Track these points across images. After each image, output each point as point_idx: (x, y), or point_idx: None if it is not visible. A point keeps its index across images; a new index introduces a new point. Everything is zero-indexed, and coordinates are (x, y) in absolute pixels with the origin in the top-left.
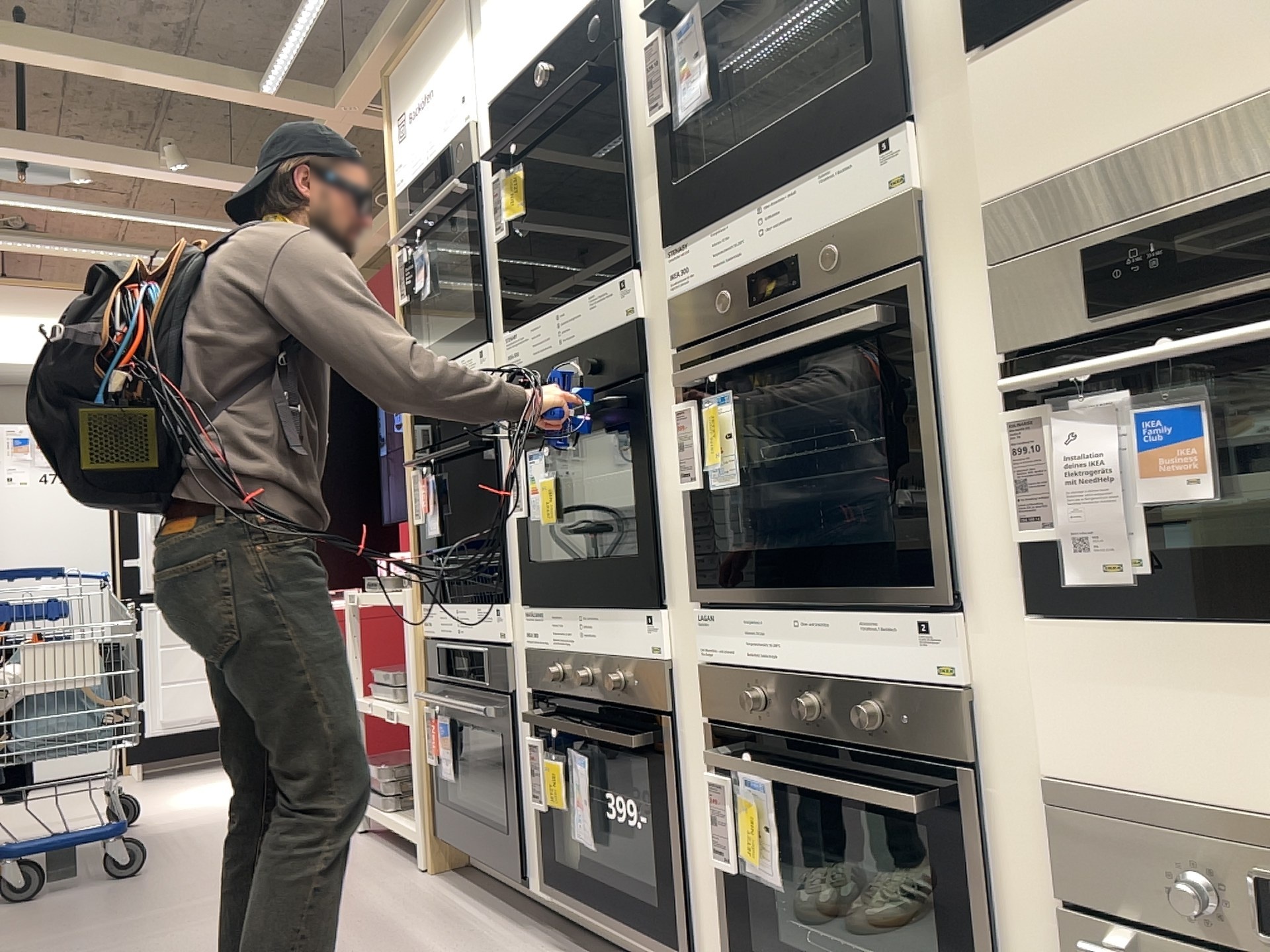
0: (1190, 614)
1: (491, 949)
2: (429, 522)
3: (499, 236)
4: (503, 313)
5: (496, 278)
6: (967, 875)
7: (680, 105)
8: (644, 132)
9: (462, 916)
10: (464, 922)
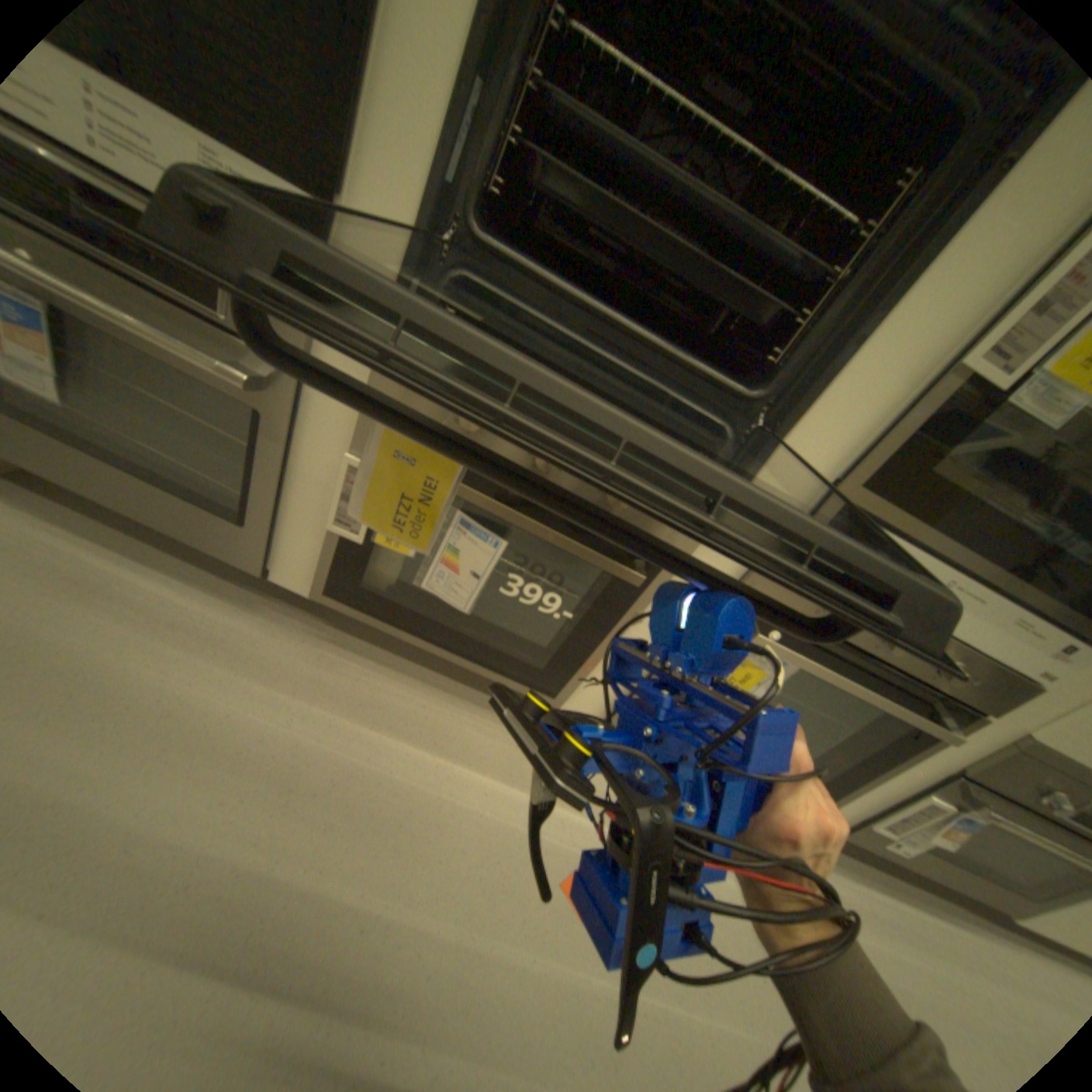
0: None
1: (238, 654)
2: None
3: None
4: None
5: None
6: (926, 757)
7: None
8: None
9: (128, 590)
10: (144, 606)
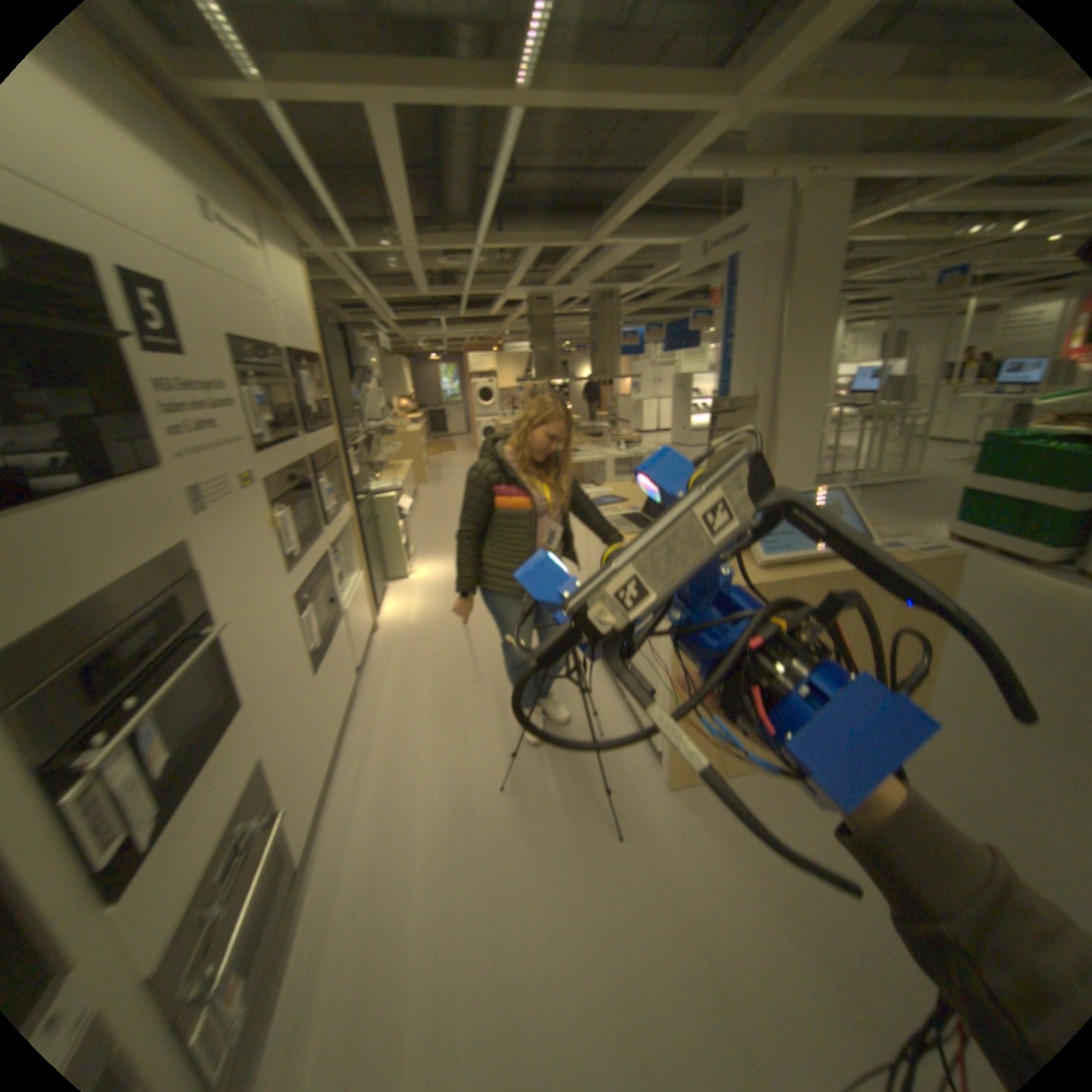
0: (171, 812)
1: None
2: None
3: None
4: None
5: None
6: None
7: None
8: None
9: None
10: None
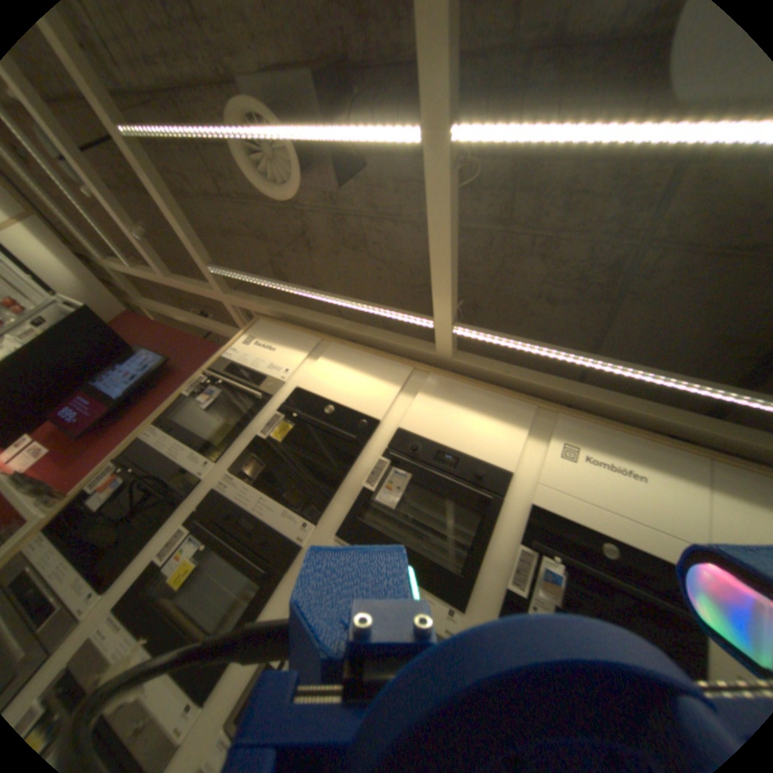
0: None
1: None
2: (95, 501)
3: (259, 433)
4: (233, 462)
5: (242, 445)
6: None
7: (378, 492)
8: (356, 481)
9: None
10: None
